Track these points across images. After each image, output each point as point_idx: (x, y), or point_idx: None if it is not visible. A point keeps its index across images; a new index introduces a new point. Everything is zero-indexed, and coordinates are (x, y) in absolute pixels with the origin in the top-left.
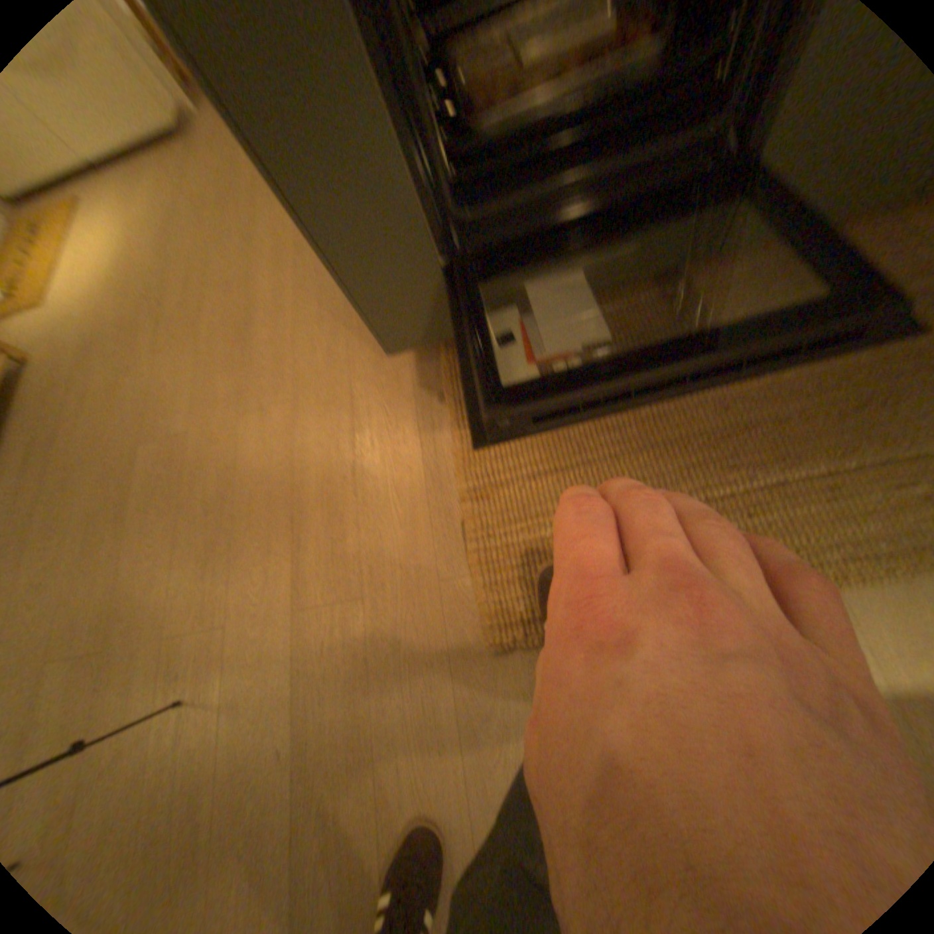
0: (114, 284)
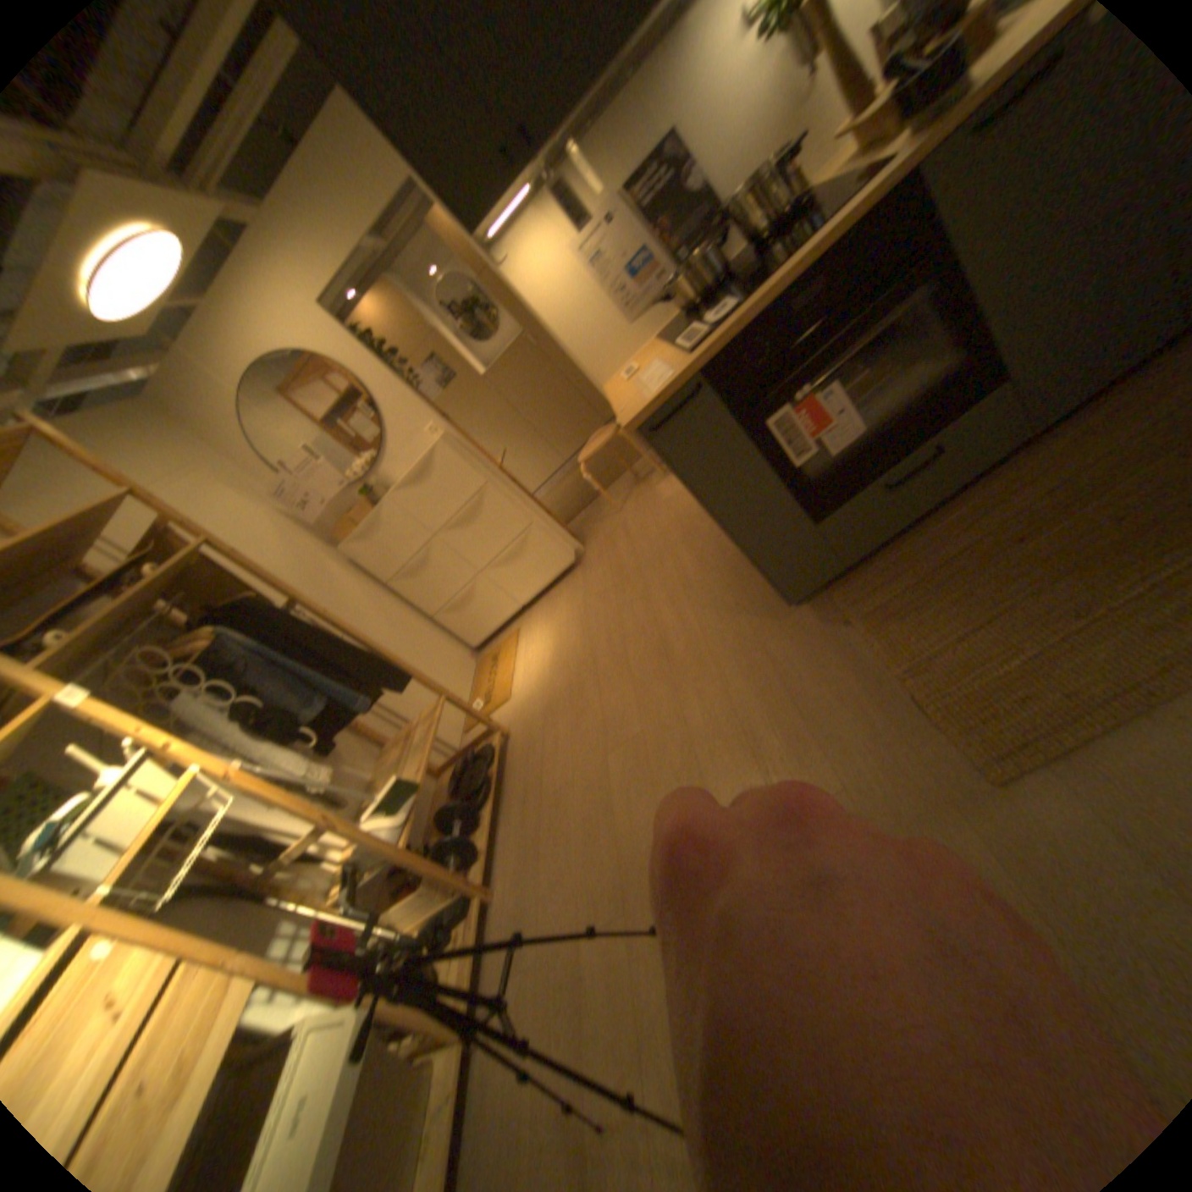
0: (561, 663)
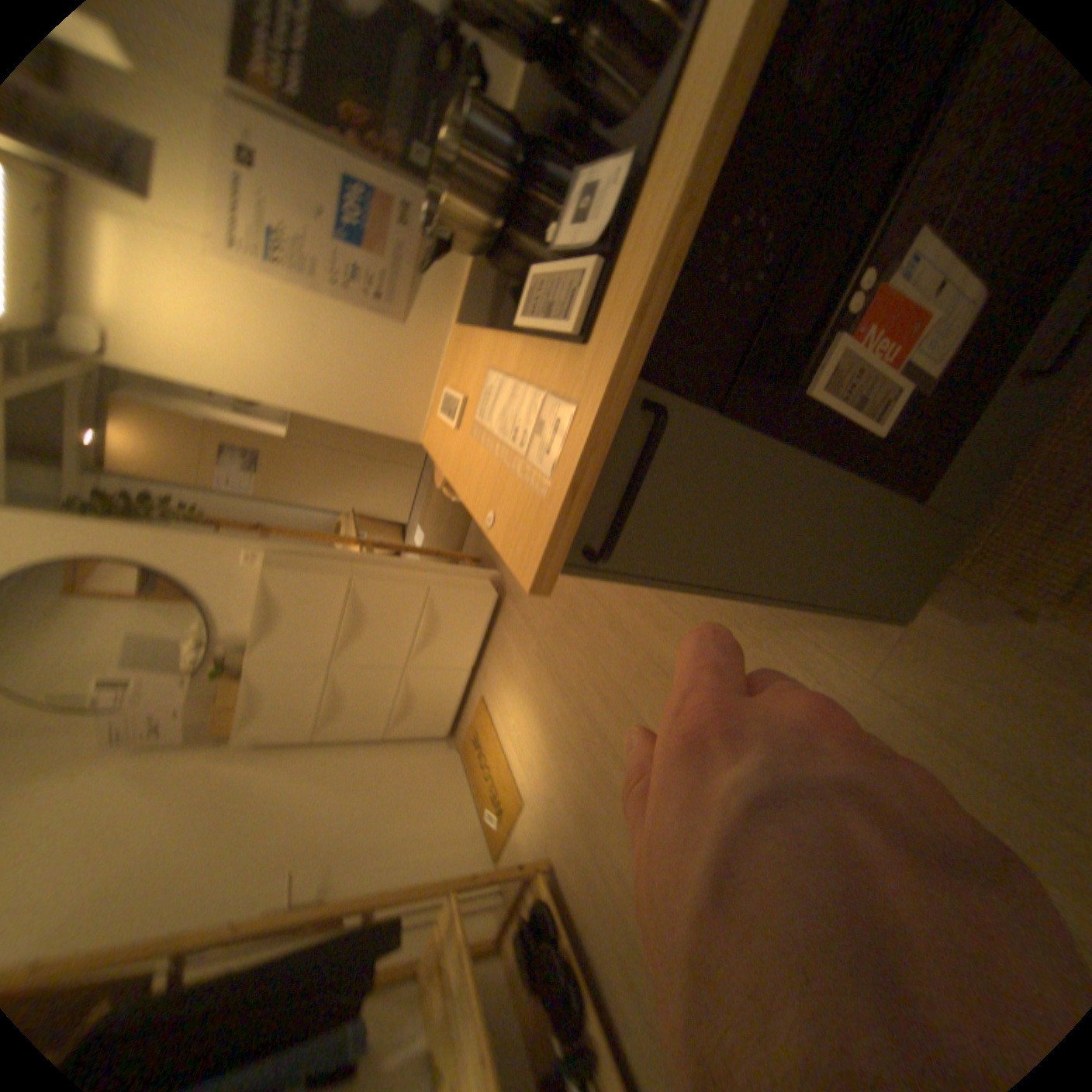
0: (560, 743)
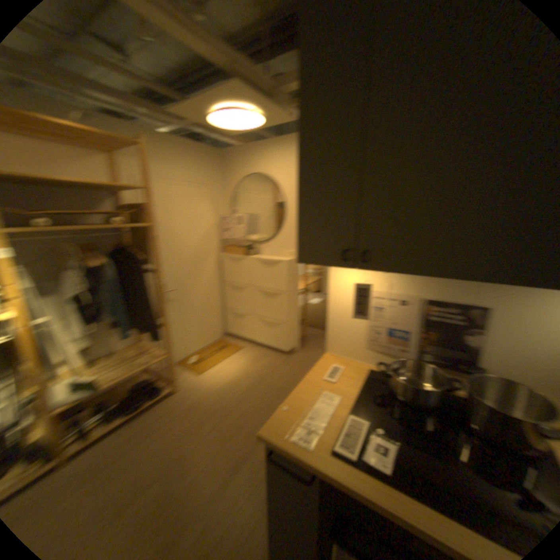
0: (223, 394)
